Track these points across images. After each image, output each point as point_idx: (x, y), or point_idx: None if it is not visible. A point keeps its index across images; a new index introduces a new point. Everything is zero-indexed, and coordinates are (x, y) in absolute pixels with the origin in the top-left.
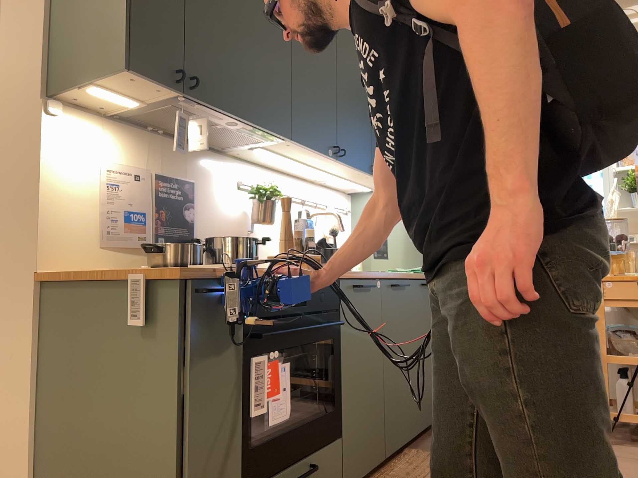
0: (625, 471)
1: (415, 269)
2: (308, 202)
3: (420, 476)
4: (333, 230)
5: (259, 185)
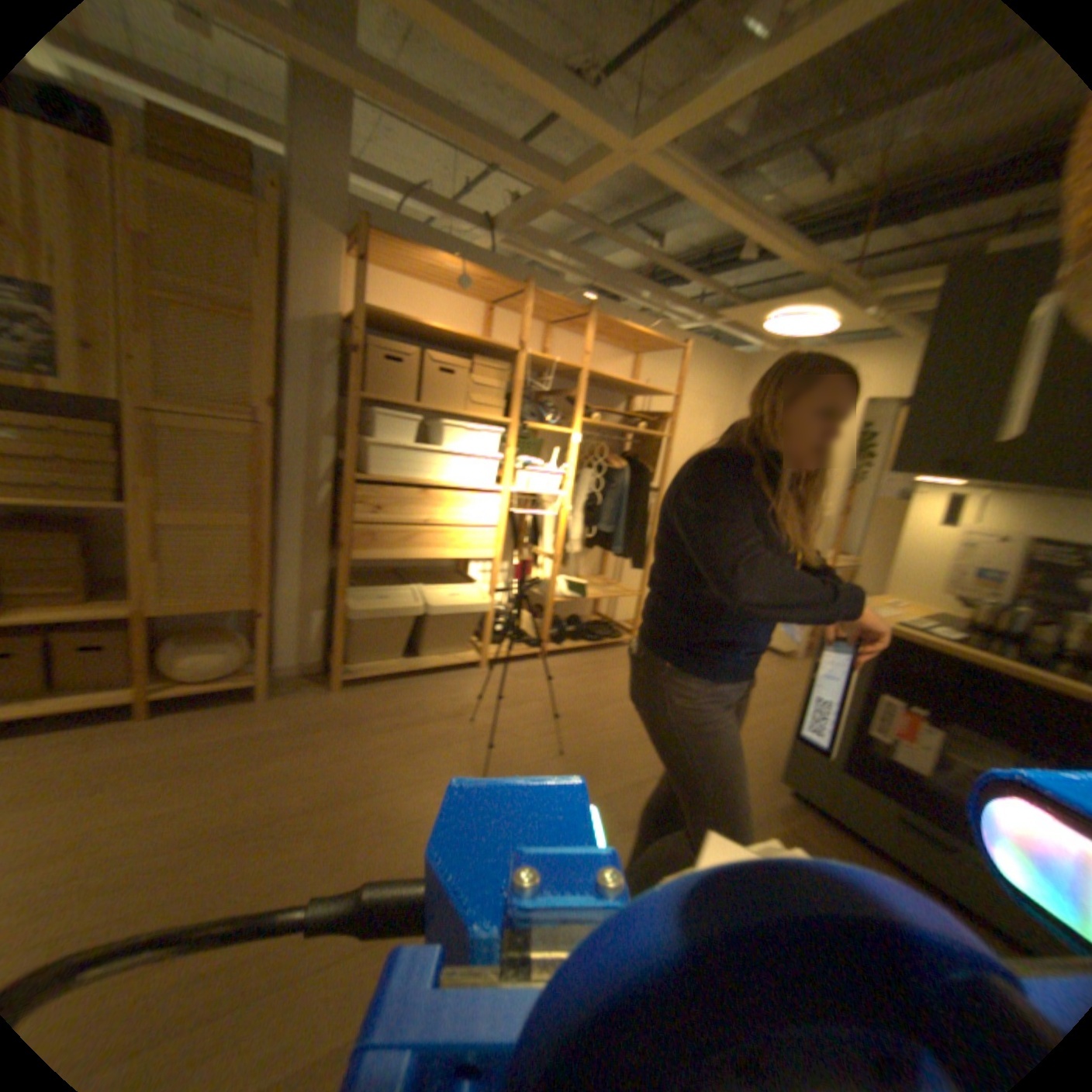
0: None
1: None
2: None
3: None
4: None
5: None
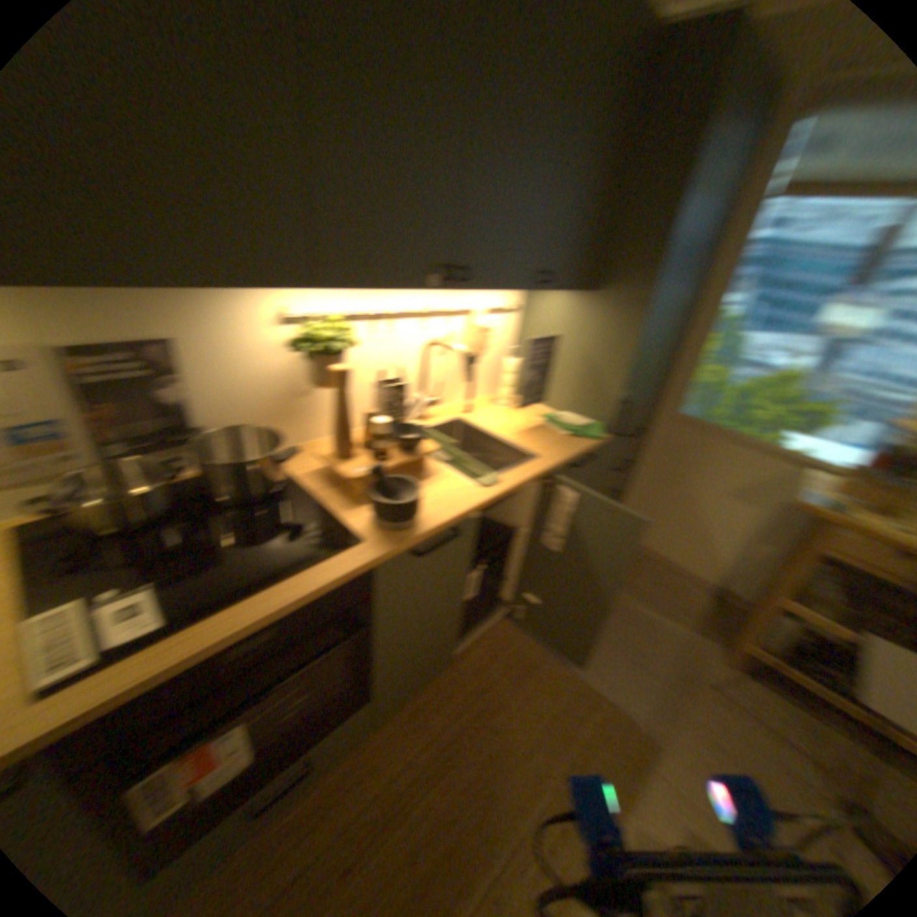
0: (727, 740)
1: (580, 418)
2: (439, 312)
3: (490, 682)
4: (474, 354)
5: (317, 325)
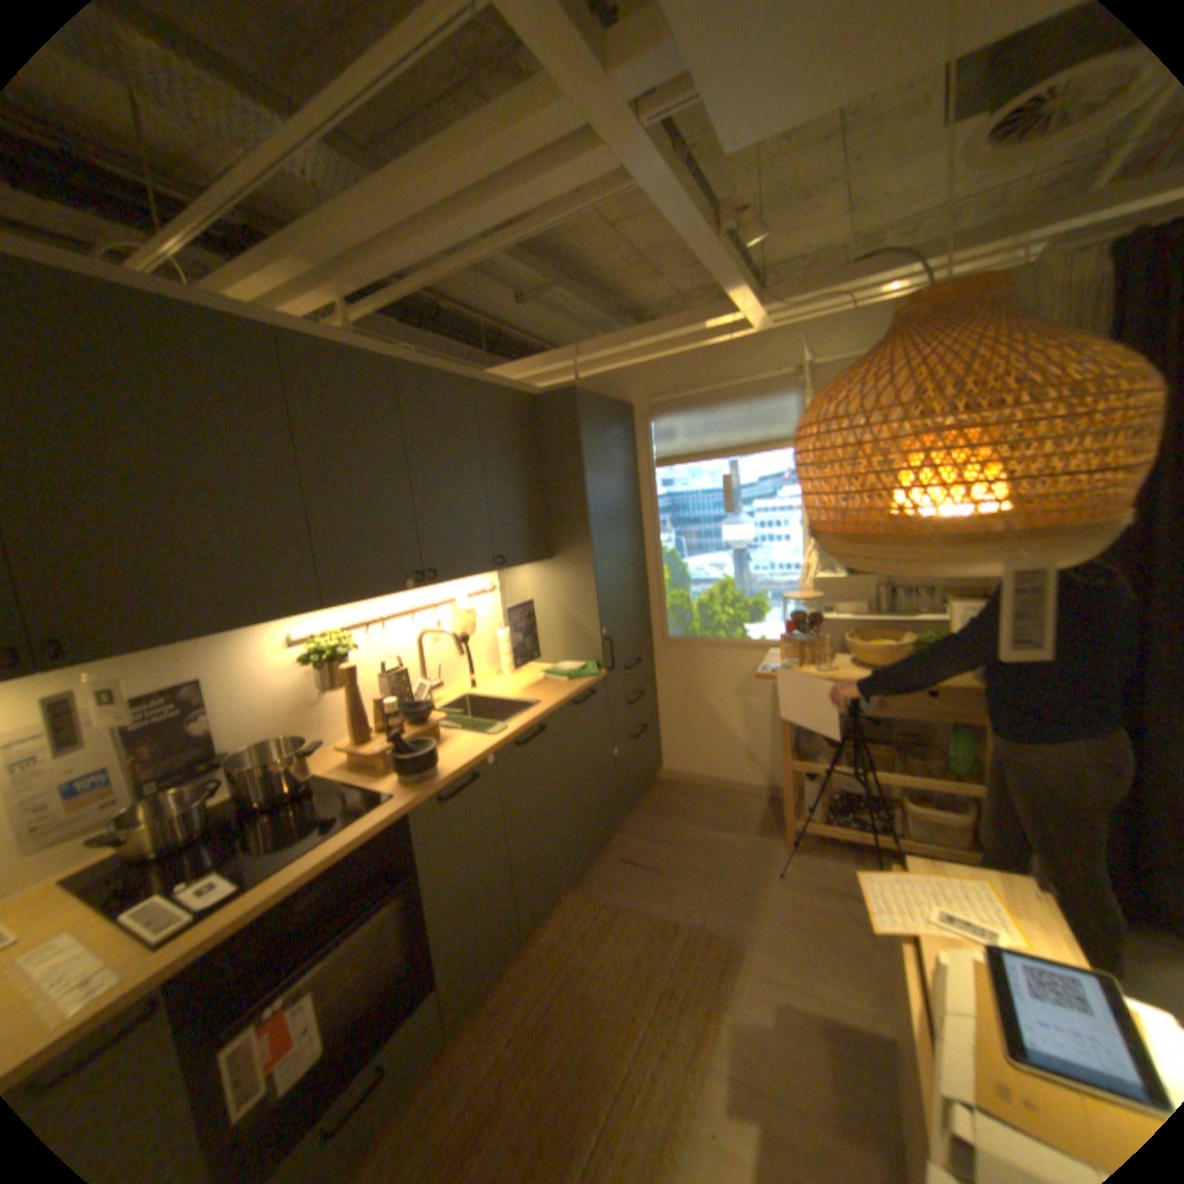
0: (796, 917)
1: (575, 664)
2: (421, 609)
3: (563, 957)
4: (462, 635)
5: (316, 642)
